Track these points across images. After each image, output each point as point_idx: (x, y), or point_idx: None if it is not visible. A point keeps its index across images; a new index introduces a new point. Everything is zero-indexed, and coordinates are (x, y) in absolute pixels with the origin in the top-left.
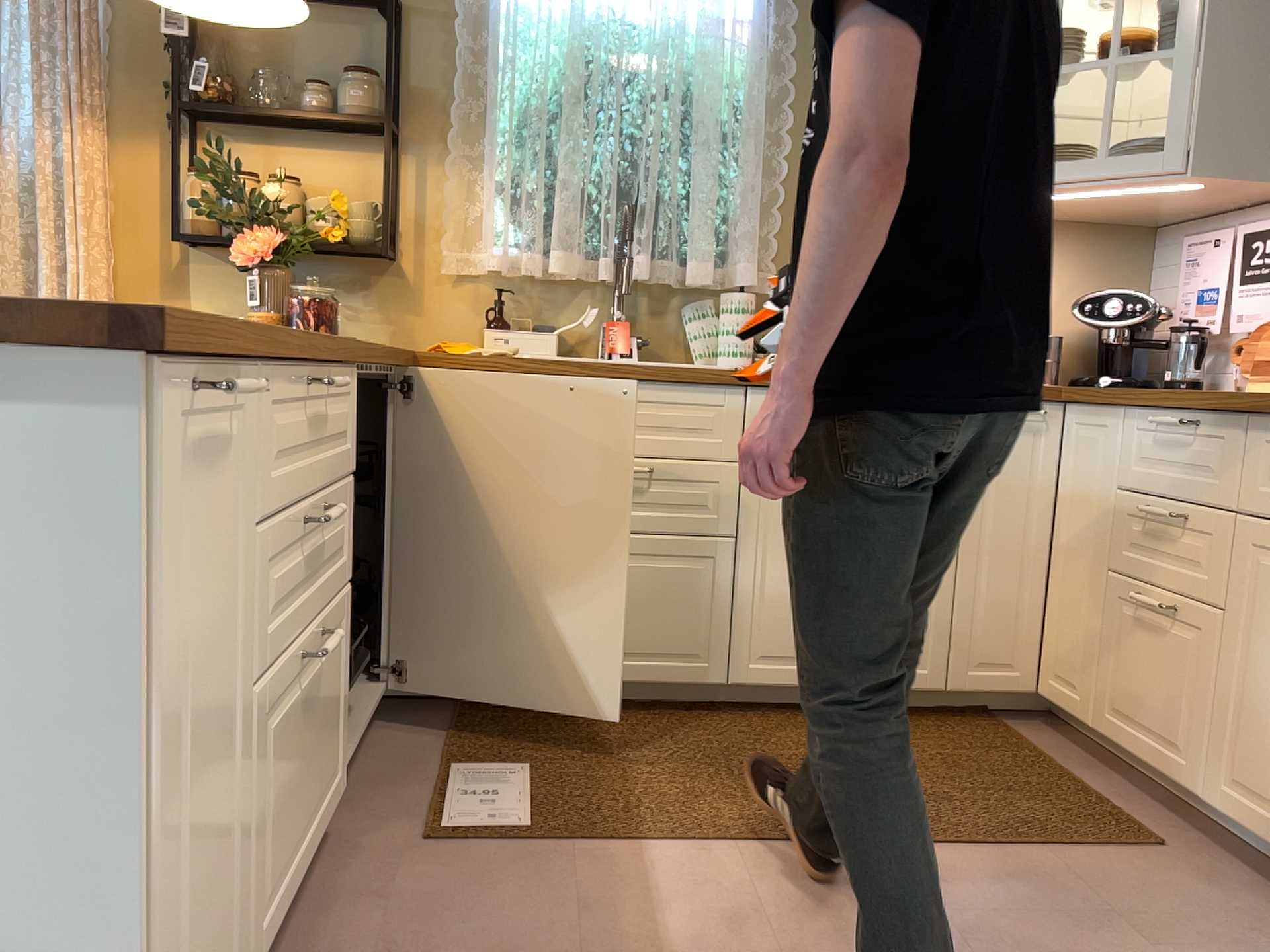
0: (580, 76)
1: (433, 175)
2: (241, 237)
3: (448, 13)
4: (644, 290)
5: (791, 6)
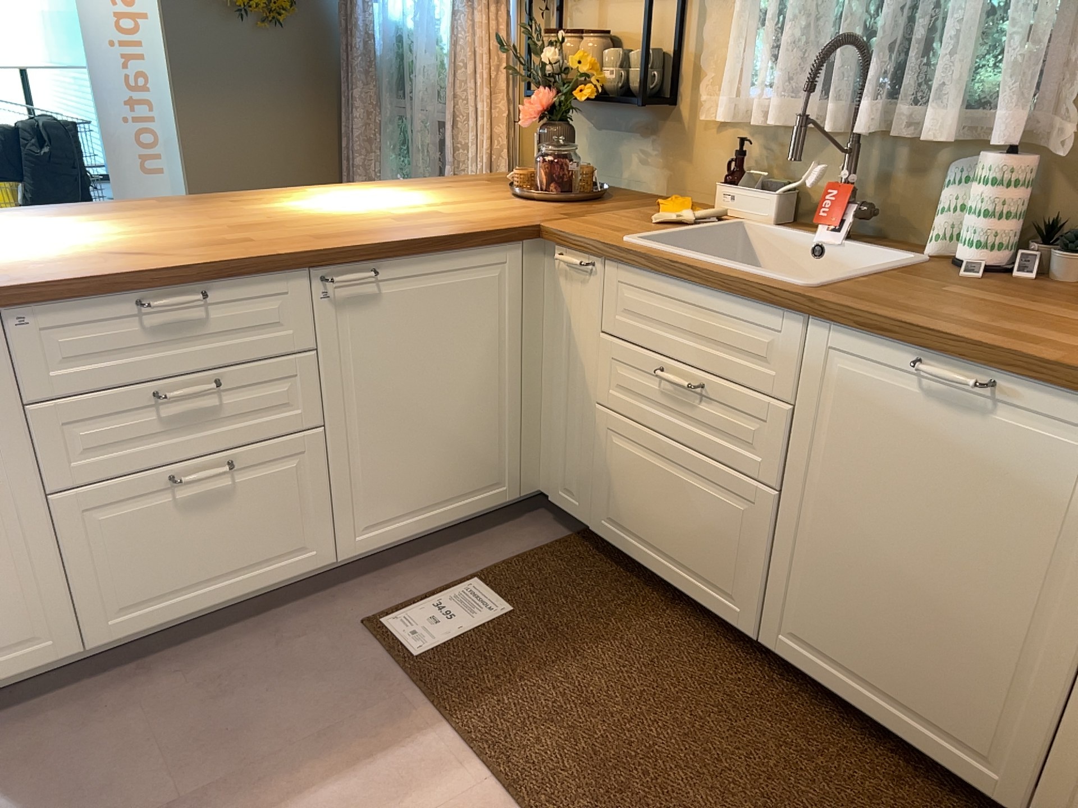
0: None
1: (707, 13)
2: (533, 98)
3: None
4: (901, 143)
5: None
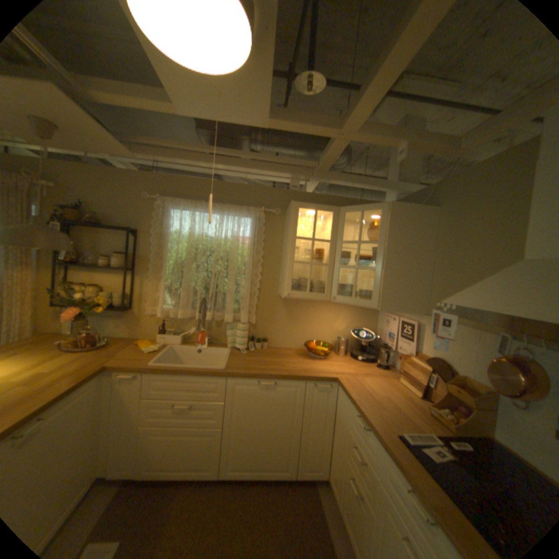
0: (191, 255)
1: (144, 282)
2: (65, 310)
3: (151, 232)
4: (213, 319)
5: (262, 234)
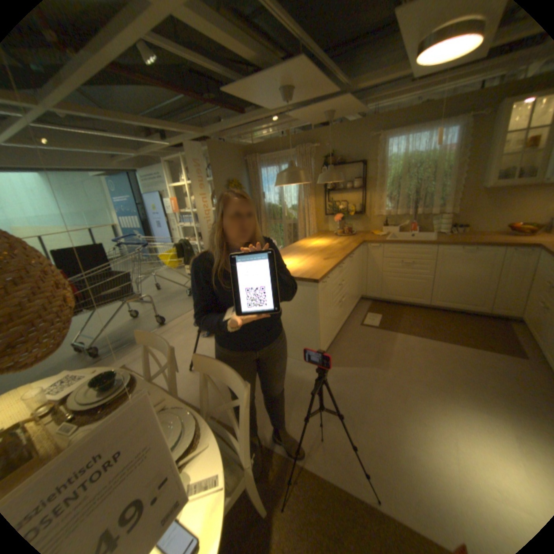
0: (405, 169)
1: (371, 195)
2: (334, 215)
3: (375, 159)
4: (421, 214)
5: (468, 137)
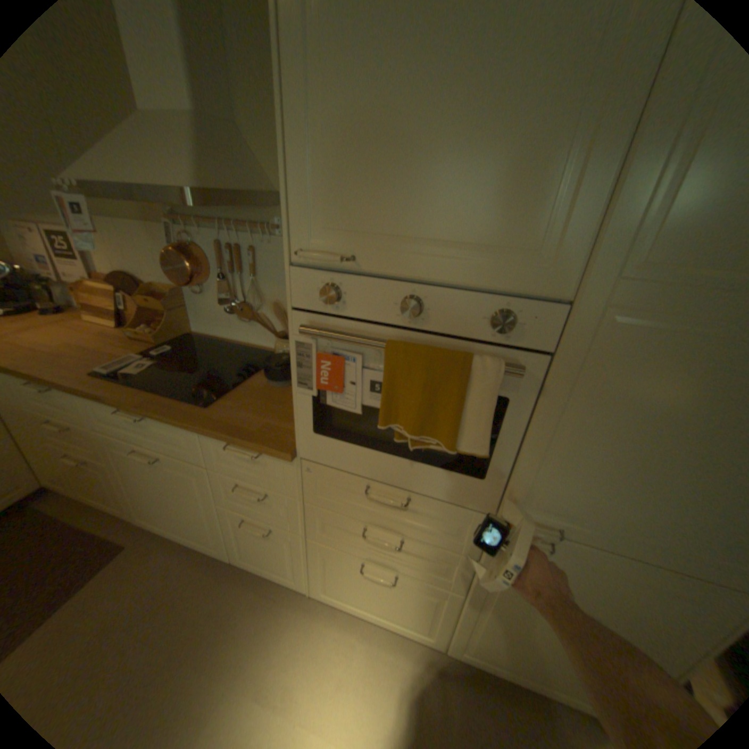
0: None
1: None
2: None
3: None
4: None
5: None
